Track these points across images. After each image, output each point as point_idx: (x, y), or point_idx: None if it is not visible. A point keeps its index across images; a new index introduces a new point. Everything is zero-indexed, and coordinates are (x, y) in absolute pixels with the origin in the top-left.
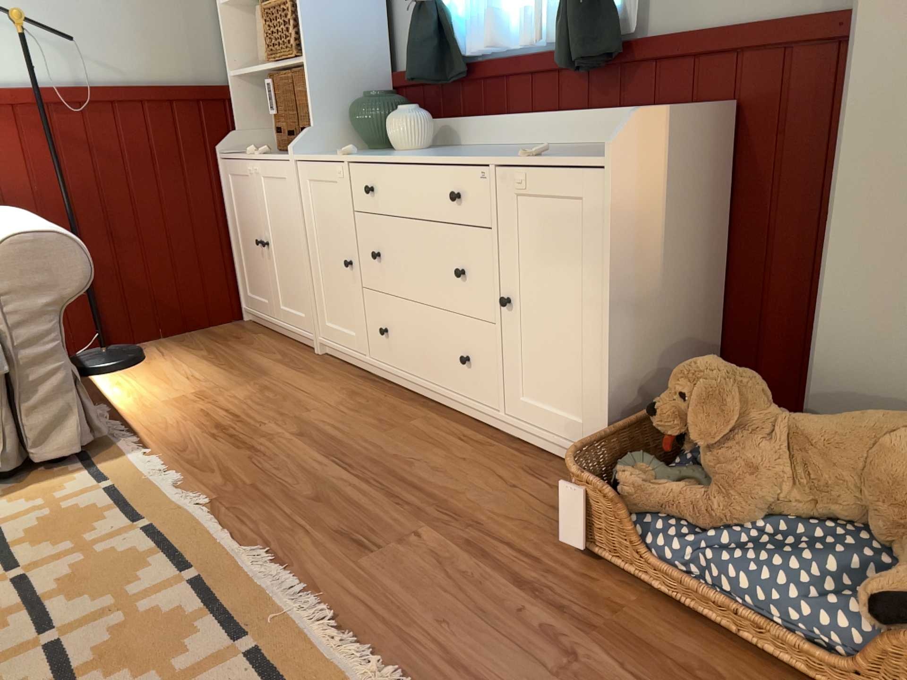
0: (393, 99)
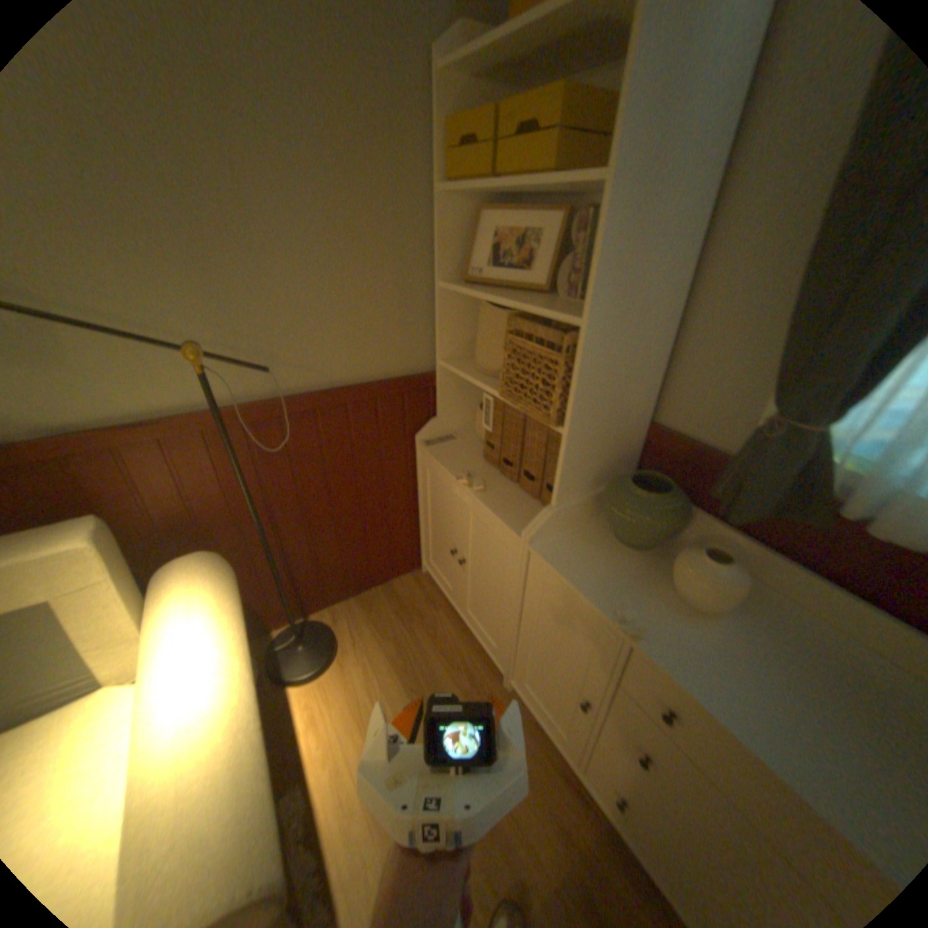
0: (683, 504)
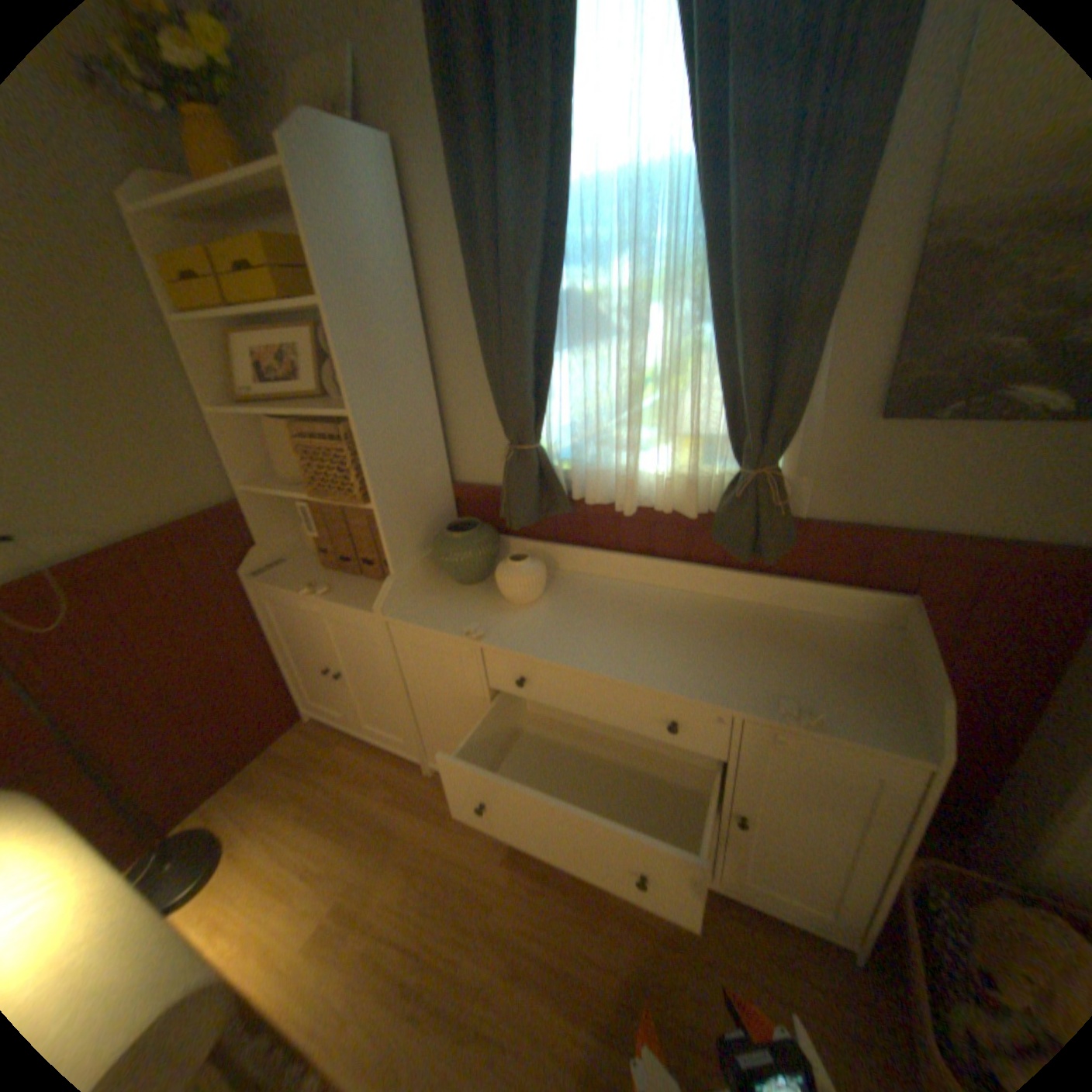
0: (487, 533)
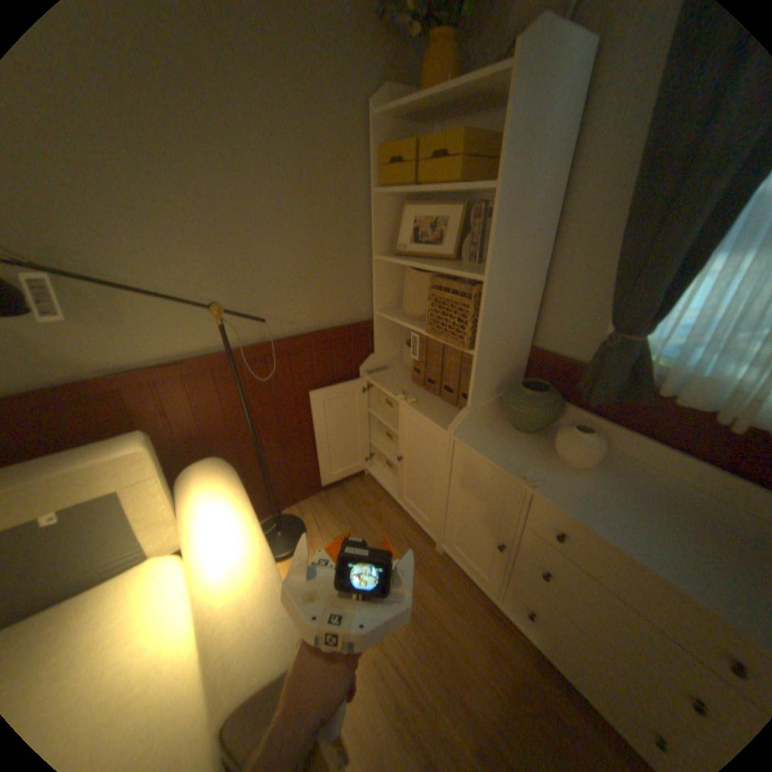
0: (557, 398)
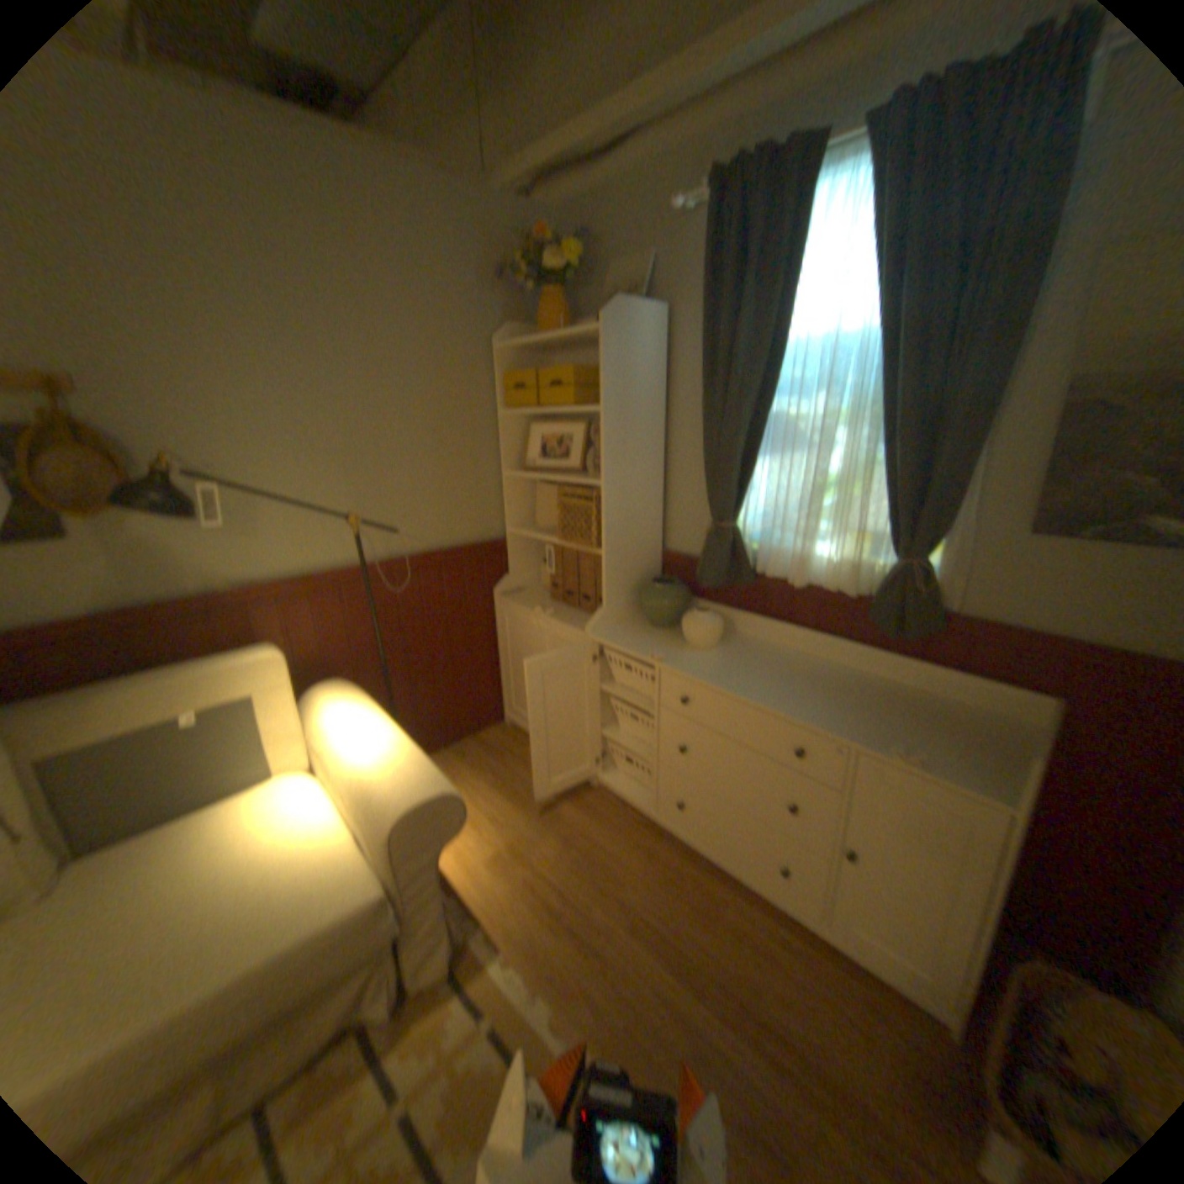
0: (681, 590)
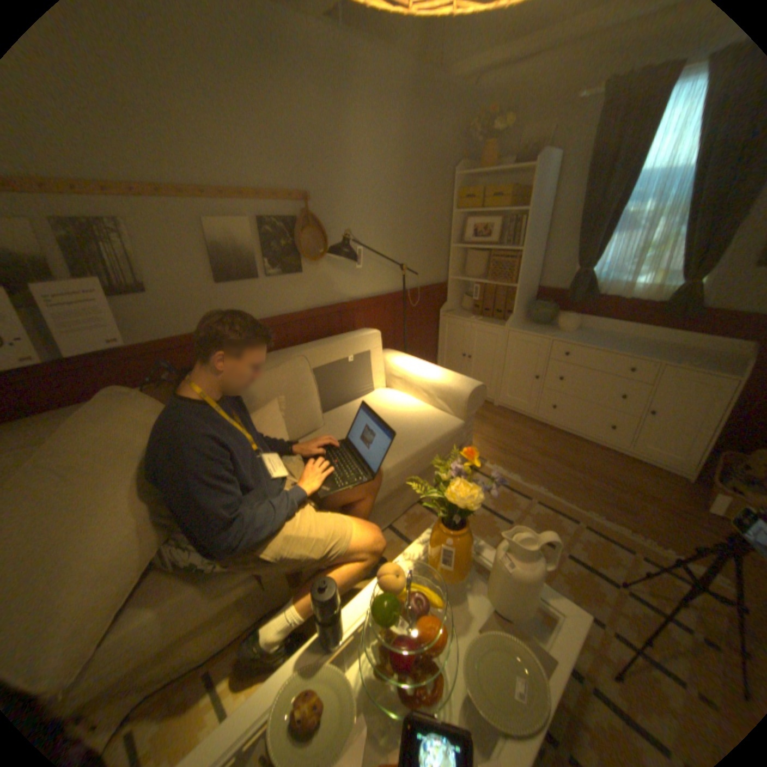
0: (554, 305)
